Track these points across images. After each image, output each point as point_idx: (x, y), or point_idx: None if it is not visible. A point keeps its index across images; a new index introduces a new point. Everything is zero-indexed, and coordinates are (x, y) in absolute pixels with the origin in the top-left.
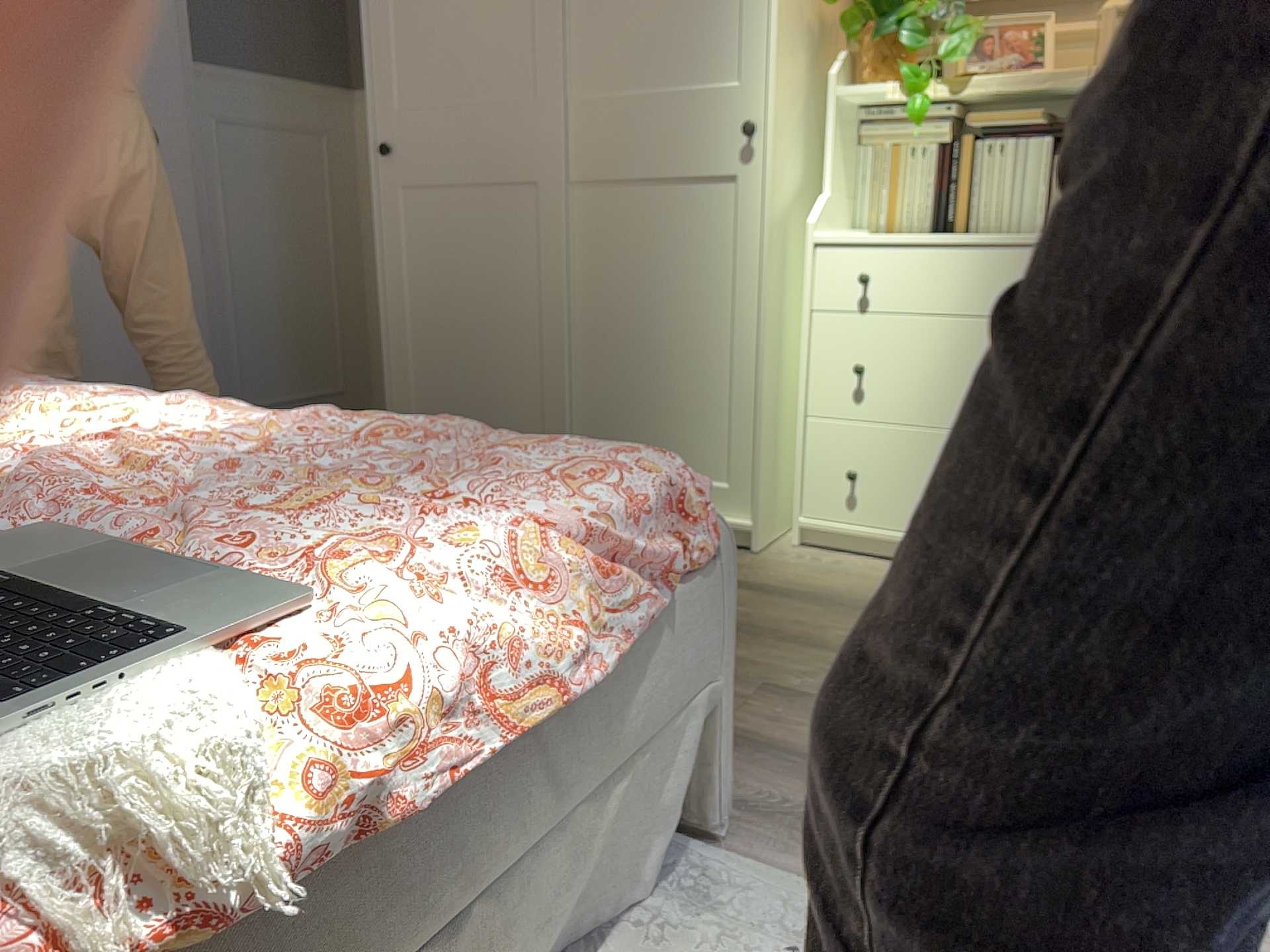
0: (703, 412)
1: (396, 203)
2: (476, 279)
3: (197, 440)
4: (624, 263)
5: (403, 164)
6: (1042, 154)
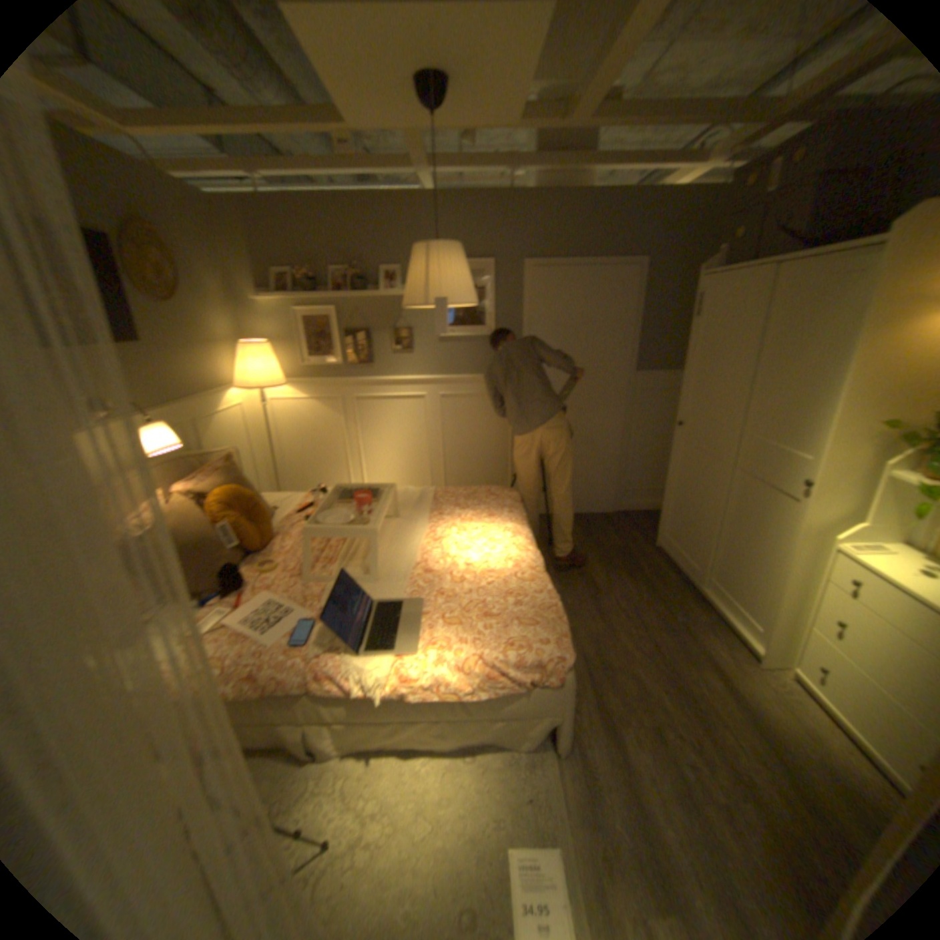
0: (760, 593)
1: (678, 444)
2: (695, 487)
3: (489, 569)
4: (747, 511)
5: (683, 431)
6: None
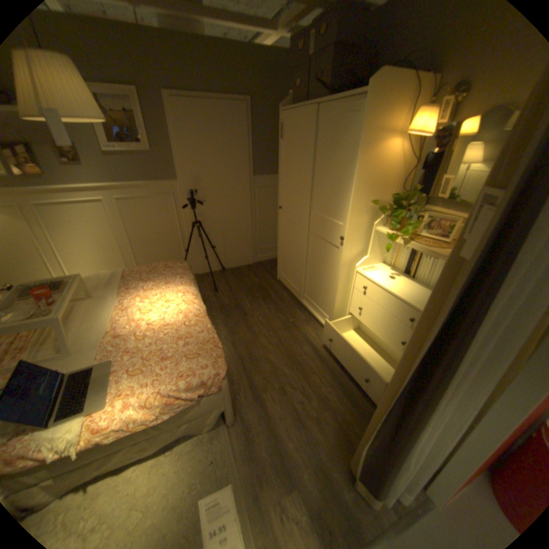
0: (326, 298)
1: (281, 220)
2: (292, 244)
3: (166, 322)
4: (317, 255)
5: (283, 212)
6: (441, 265)
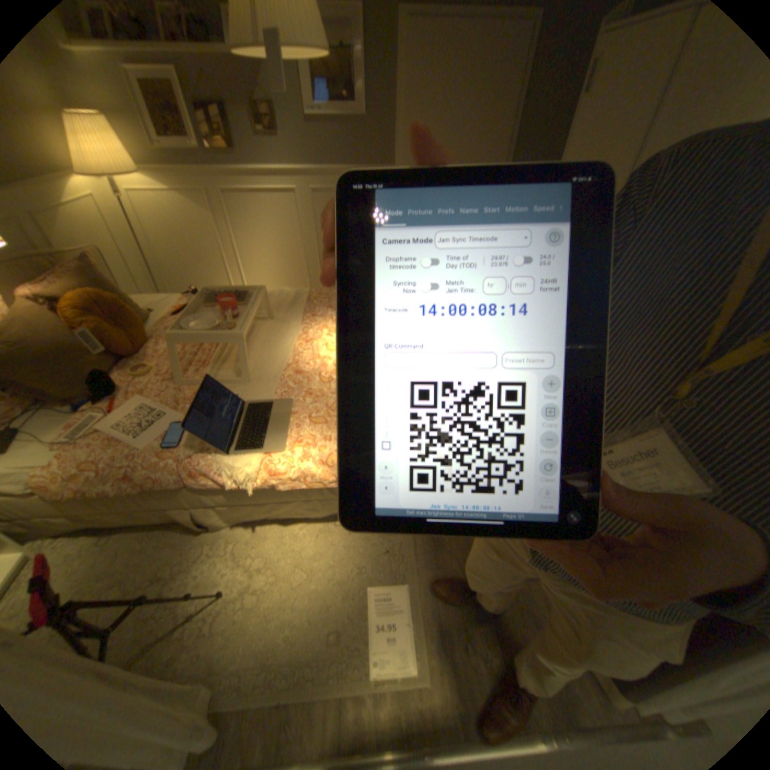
0: None
1: None
2: None
3: None
4: None
5: None
6: None
